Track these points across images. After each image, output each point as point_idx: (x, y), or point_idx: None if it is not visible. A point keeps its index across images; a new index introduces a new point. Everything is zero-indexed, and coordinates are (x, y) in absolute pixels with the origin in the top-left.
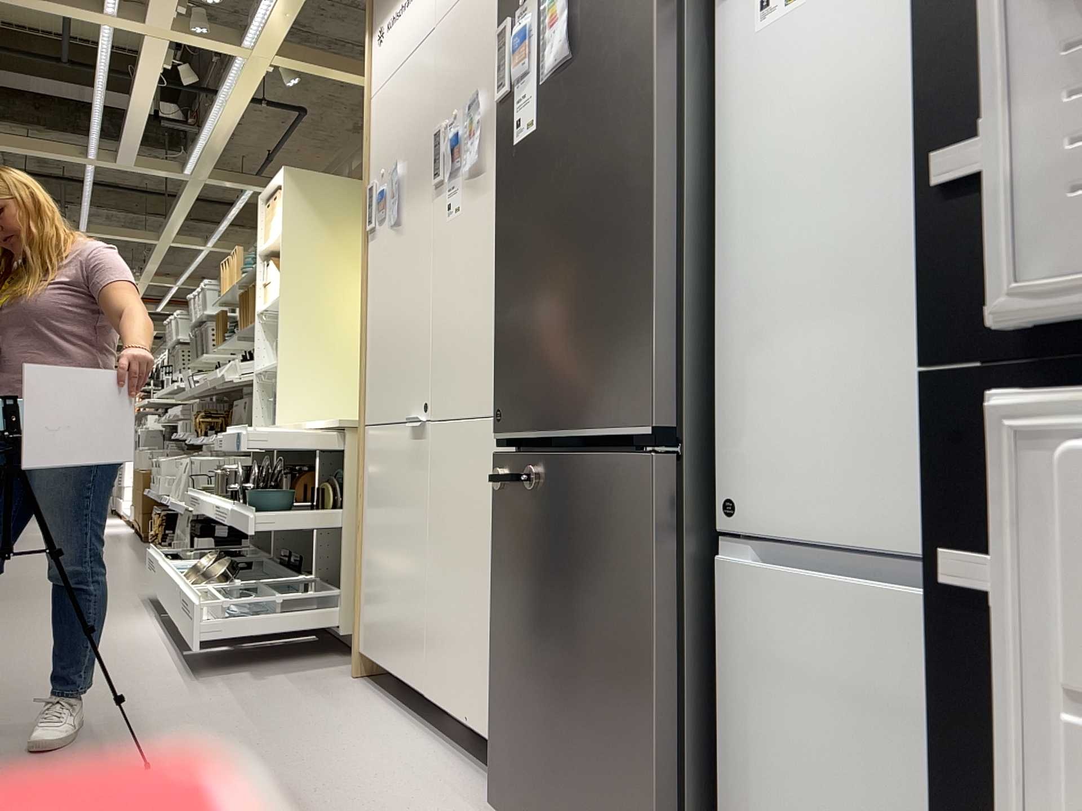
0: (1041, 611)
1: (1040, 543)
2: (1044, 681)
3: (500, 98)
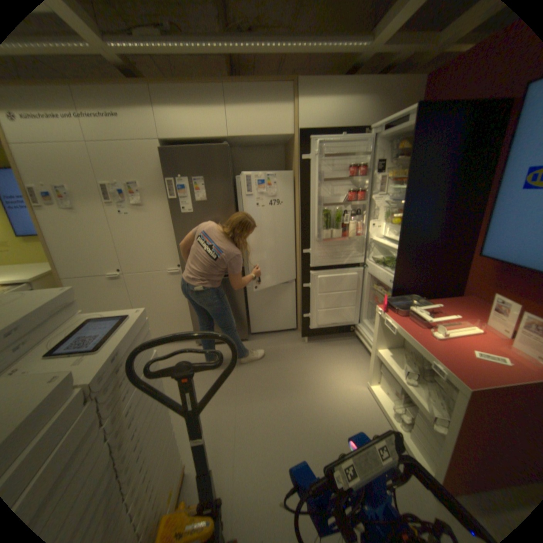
0: (311, 287)
1: (312, 282)
2: (311, 291)
3: (171, 198)
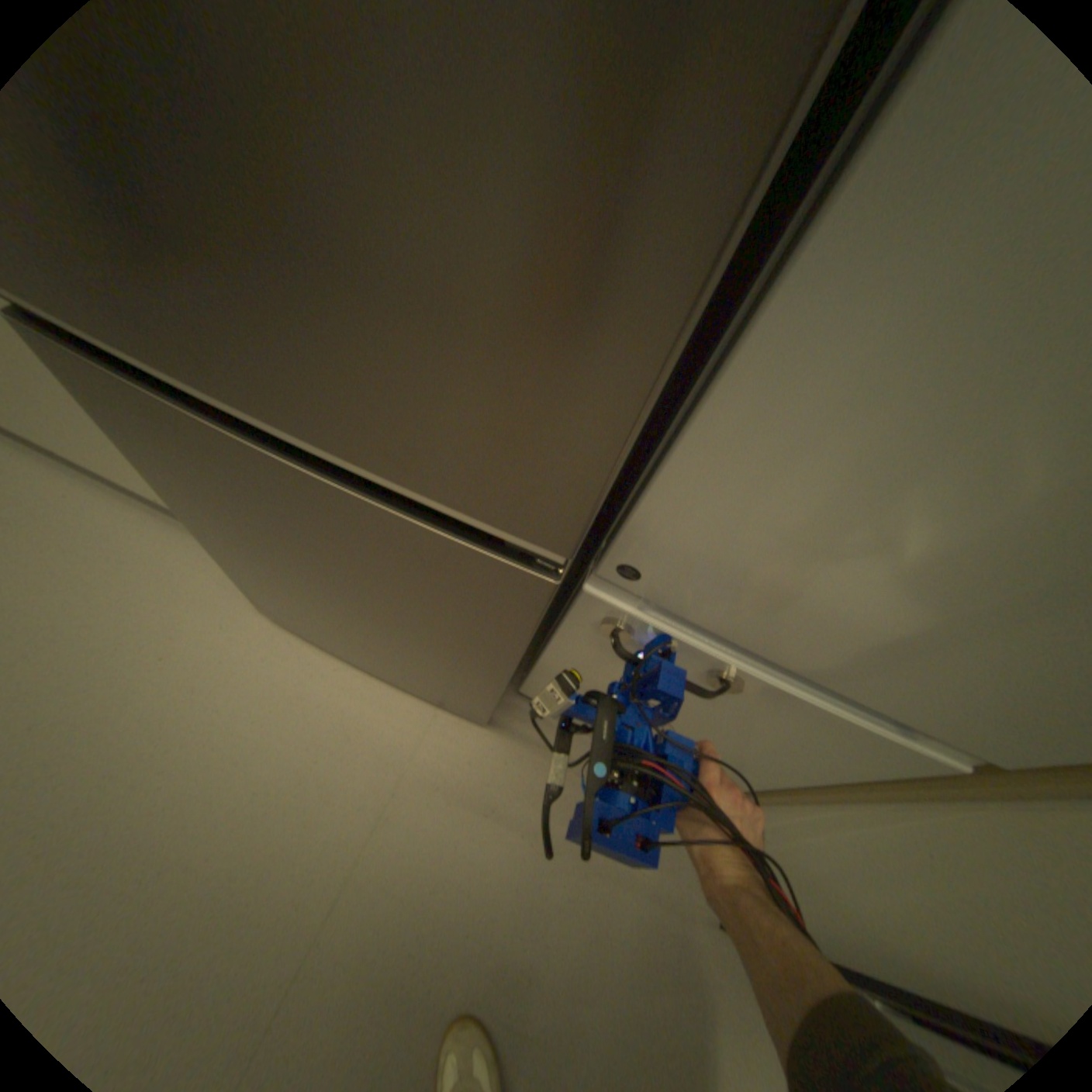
0: None
1: None
2: None
3: None
